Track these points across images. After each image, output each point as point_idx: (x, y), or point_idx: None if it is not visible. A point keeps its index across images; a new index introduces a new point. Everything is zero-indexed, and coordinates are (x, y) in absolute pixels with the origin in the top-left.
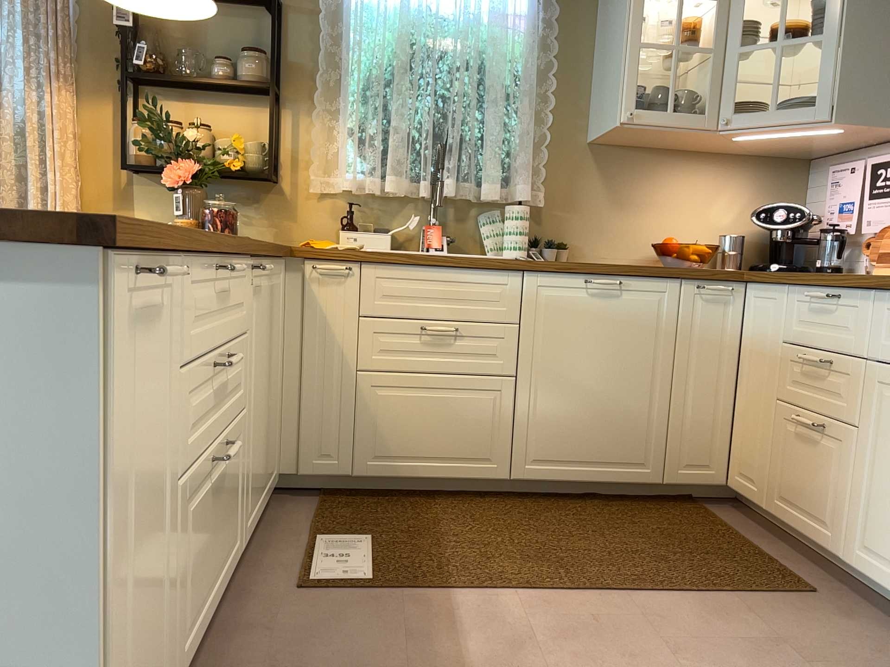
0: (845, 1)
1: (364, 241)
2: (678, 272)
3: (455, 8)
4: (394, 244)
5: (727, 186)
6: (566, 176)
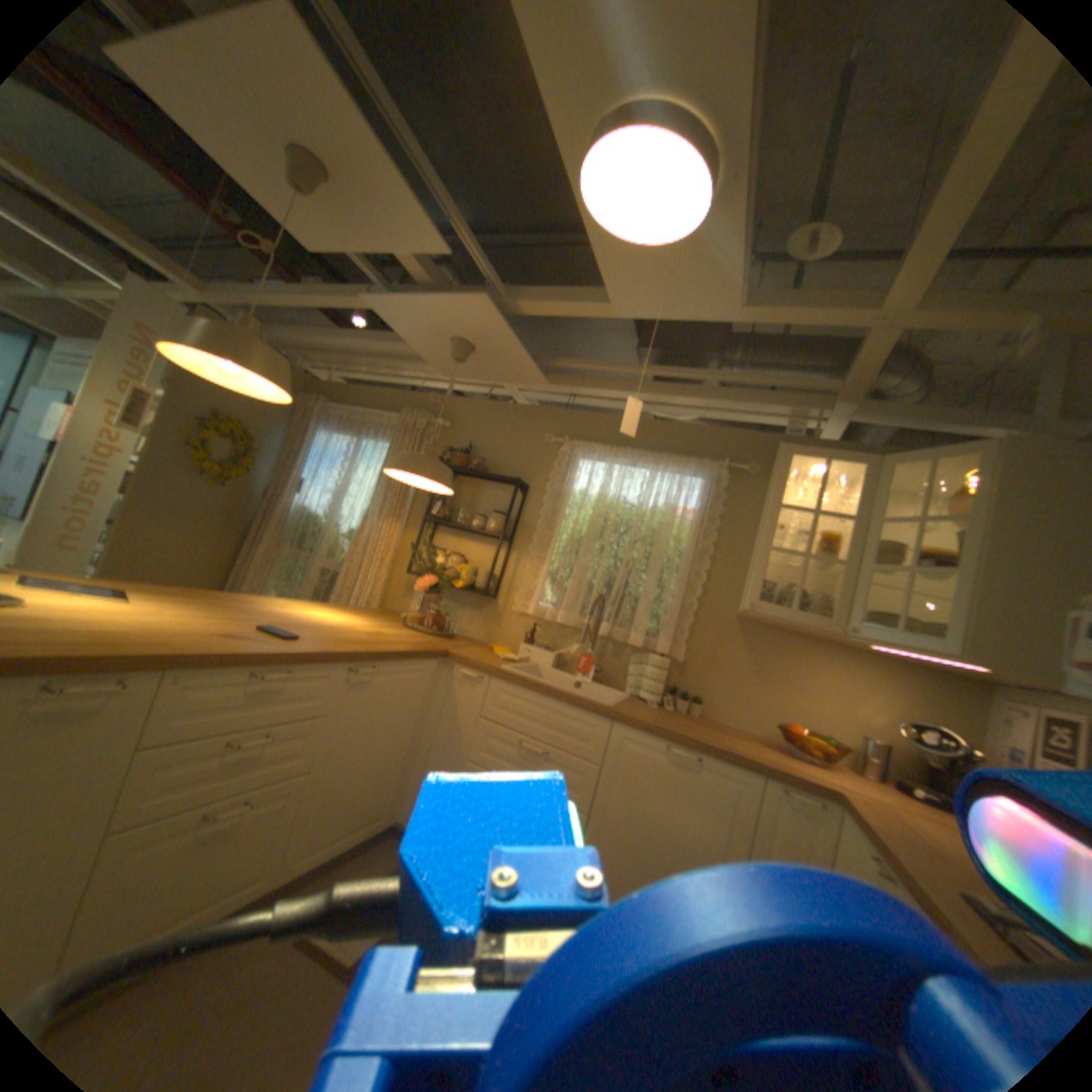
0: (989, 540)
1: (534, 655)
2: (761, 770)
3: (642, 499)
4: (561, 662)
5: (883, 690)
6: (711, 642)
